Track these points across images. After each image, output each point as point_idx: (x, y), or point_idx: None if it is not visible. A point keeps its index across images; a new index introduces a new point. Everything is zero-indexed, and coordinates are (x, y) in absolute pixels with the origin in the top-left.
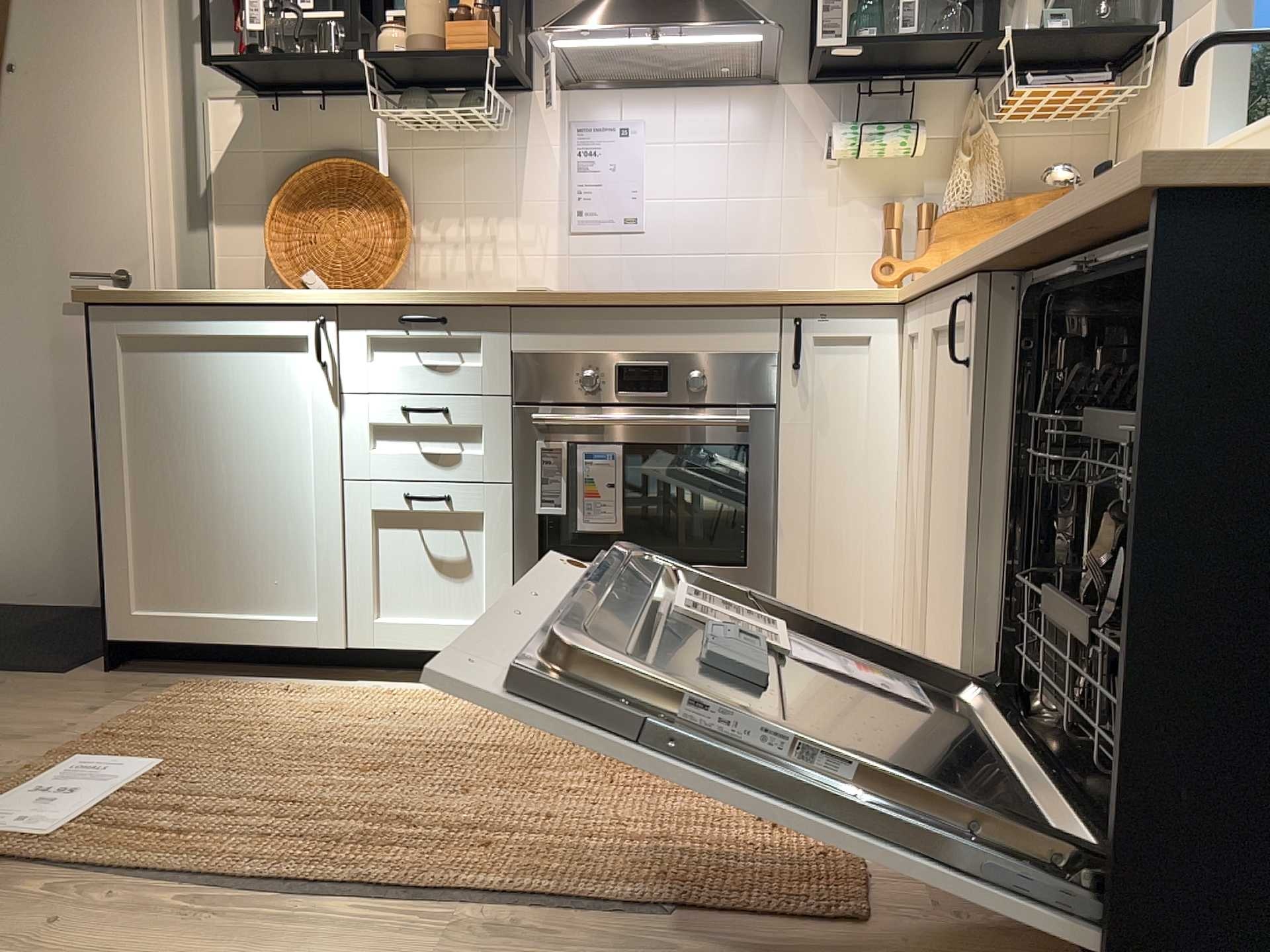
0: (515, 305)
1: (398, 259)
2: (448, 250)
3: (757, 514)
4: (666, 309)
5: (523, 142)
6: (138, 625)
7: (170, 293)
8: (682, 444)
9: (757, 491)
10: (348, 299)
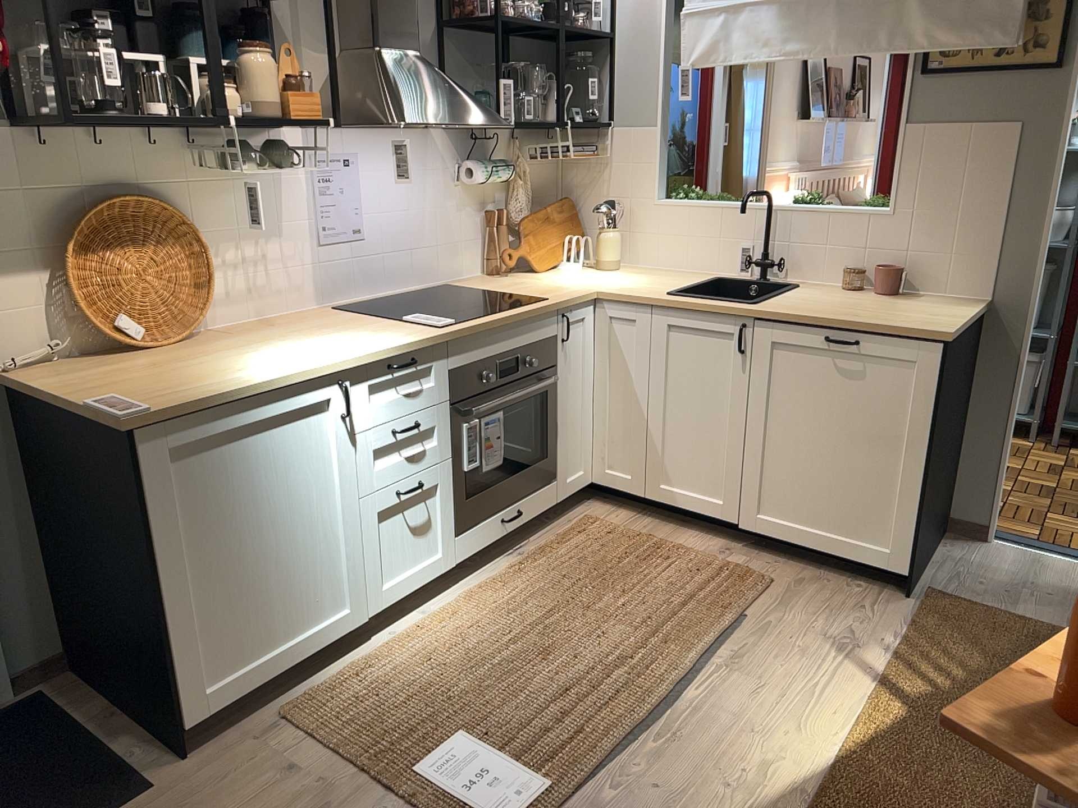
0: (451, 338)
1: (200, 289)
2: (230, 272)
3: (548, 426)
4: (517, 321)
5: (279, 173)
6: (213, 699)
7: (194, 391)
8: (521, 399)
9: (548, 413)
10: (359, 361)
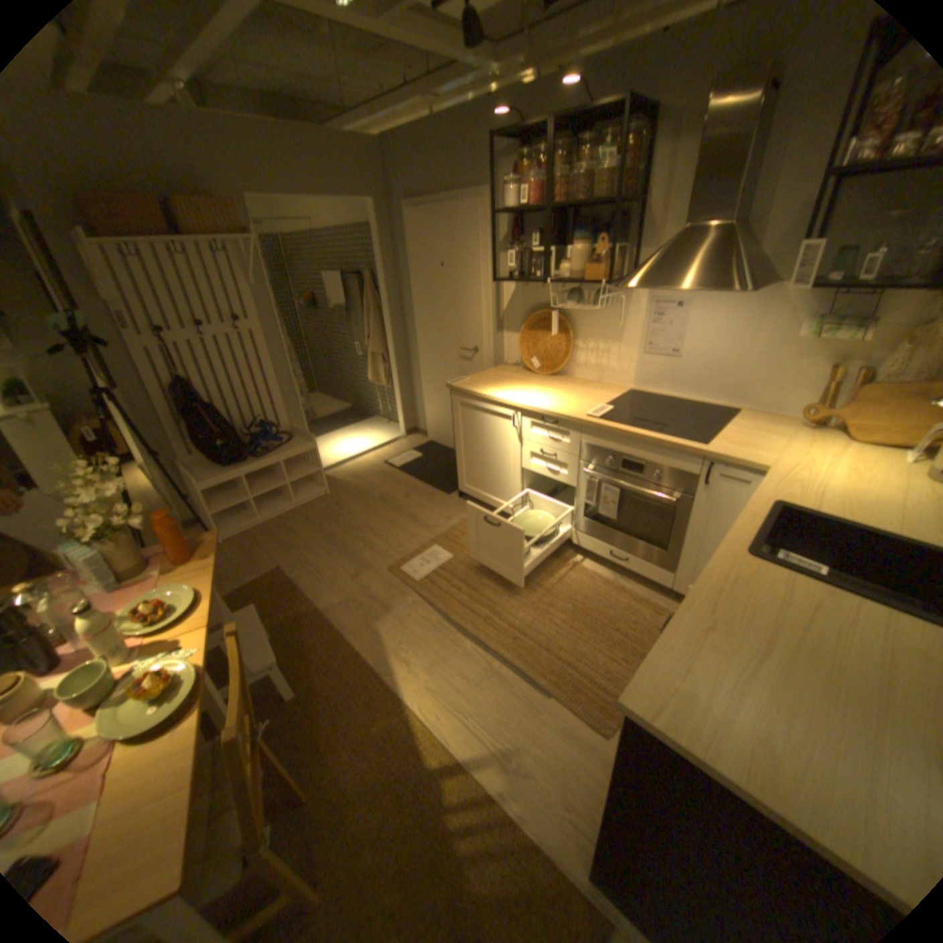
0: (582, 424)
1: (566, 356)
2: (588, 353)
3: (674, 533)
4: (645, 441)
5: (627, 306)
6: (465, 488)
7: (473, 387)
8: (645, 495)
9: (675, 524)
10: (523, 407)
